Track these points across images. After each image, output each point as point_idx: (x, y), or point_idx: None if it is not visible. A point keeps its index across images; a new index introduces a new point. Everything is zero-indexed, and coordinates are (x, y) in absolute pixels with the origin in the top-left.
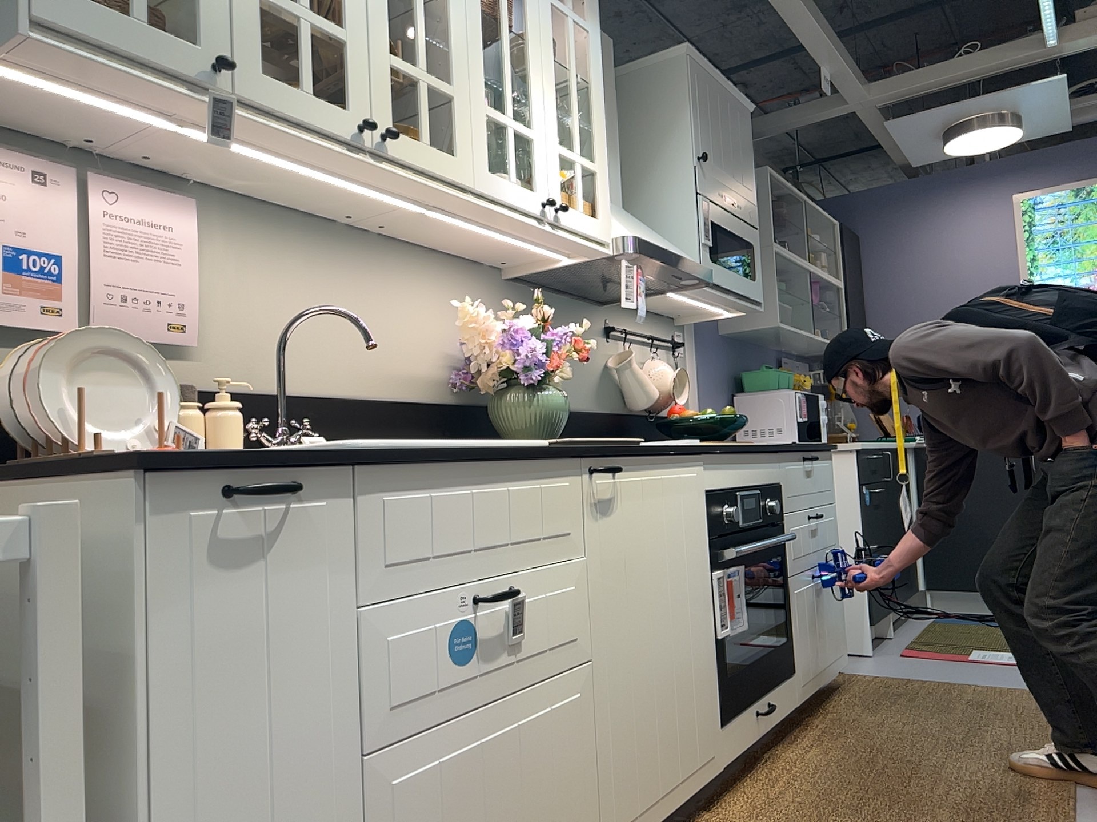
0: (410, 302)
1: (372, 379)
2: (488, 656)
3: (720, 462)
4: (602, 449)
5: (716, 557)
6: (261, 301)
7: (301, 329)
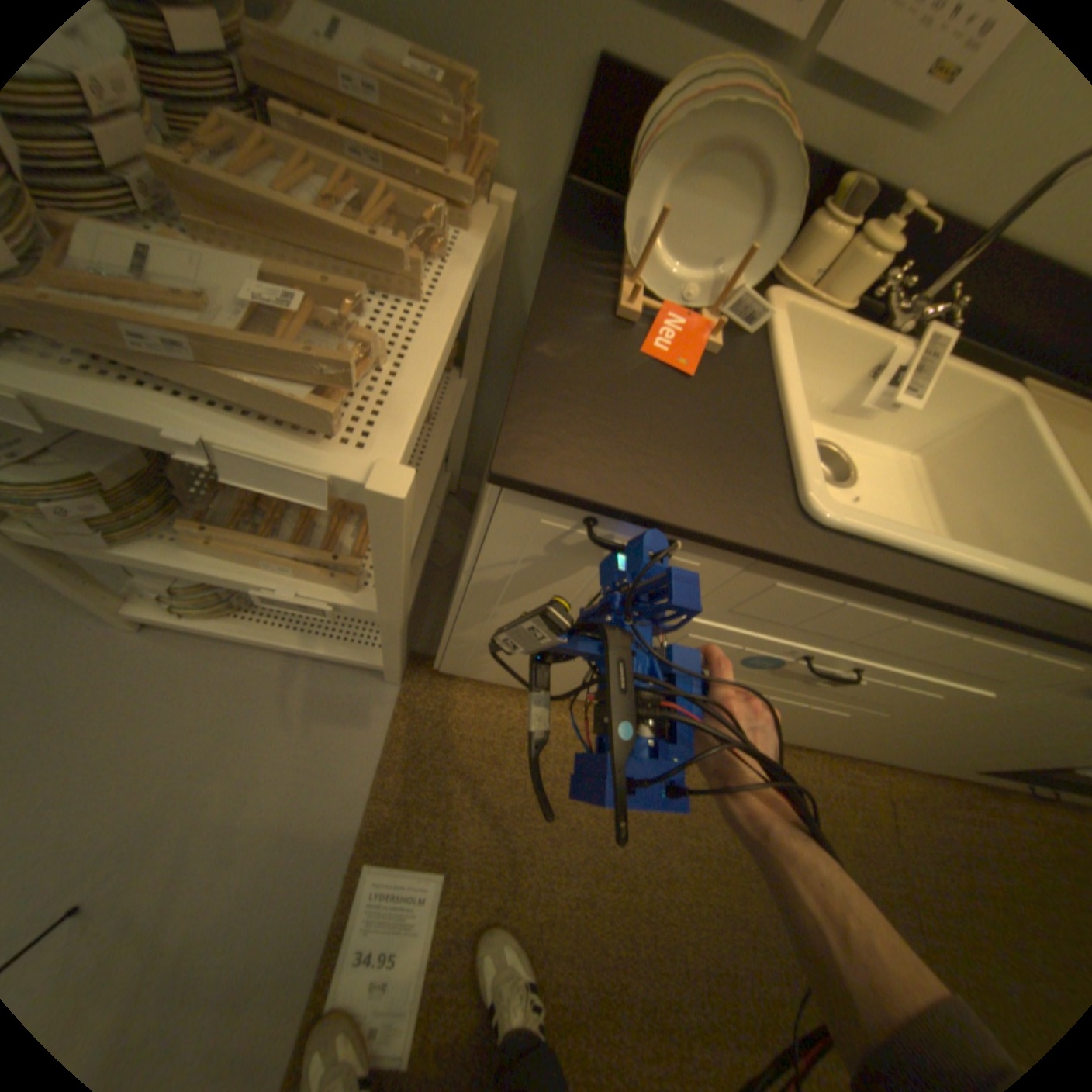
0: None
1: None
2: (786, 678)
3: None
4: None
5: None
6: None
7: None
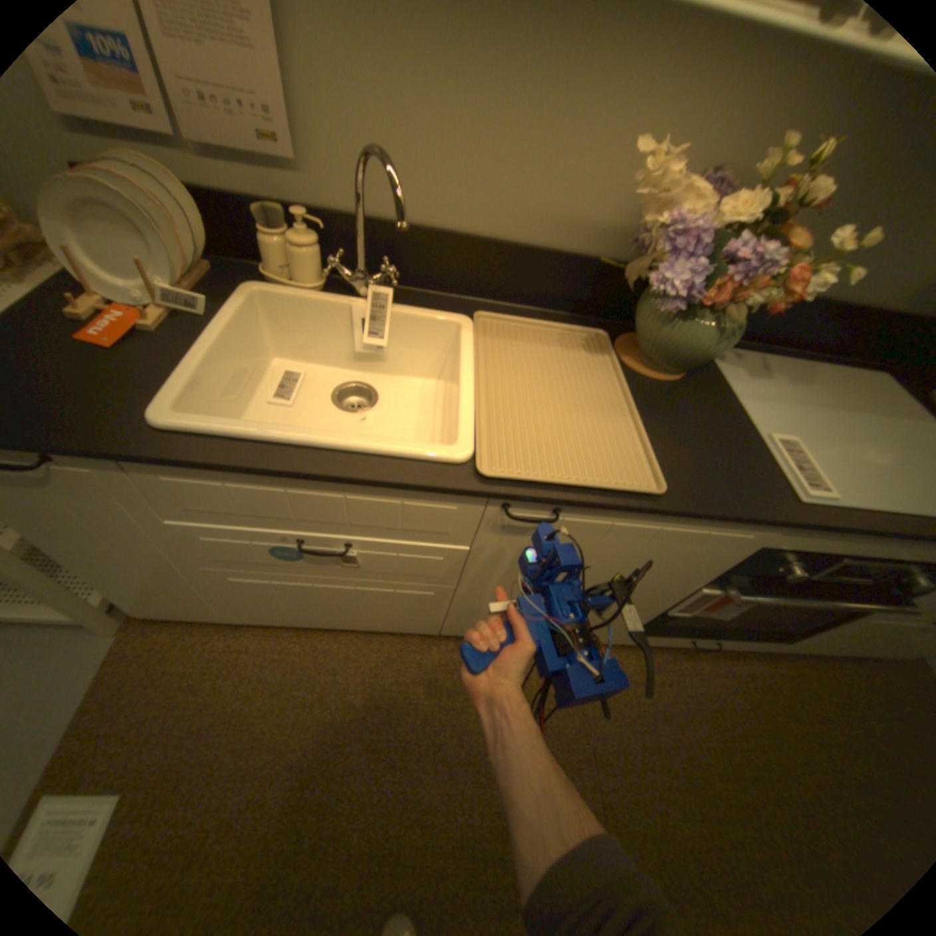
0: (618, 107)
1: (518, 216)
2: (321, 564)
3: (839, 535)
4: (534, 497)
5: (725, 584)
6: (375, 98)
7: (428, 142)
